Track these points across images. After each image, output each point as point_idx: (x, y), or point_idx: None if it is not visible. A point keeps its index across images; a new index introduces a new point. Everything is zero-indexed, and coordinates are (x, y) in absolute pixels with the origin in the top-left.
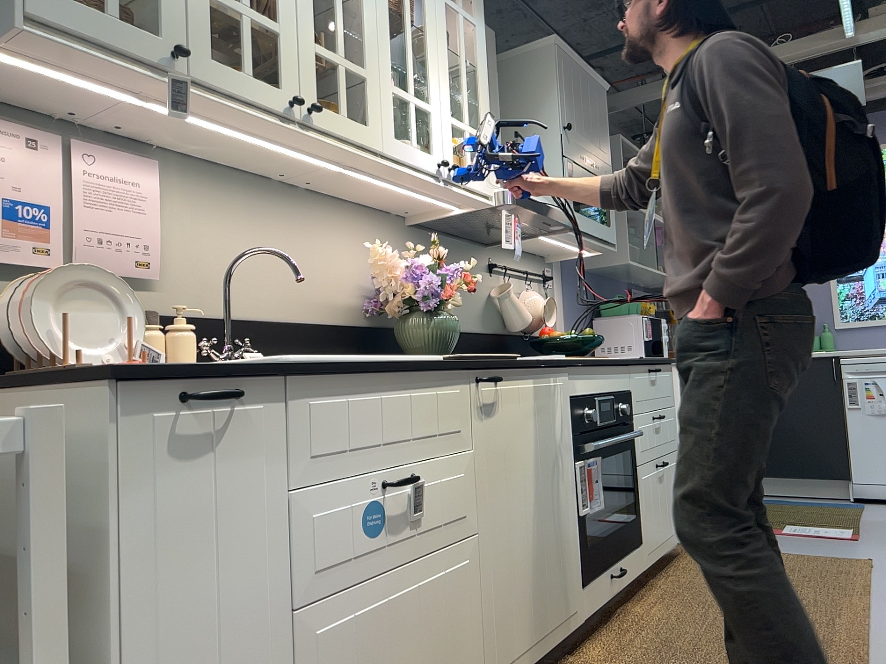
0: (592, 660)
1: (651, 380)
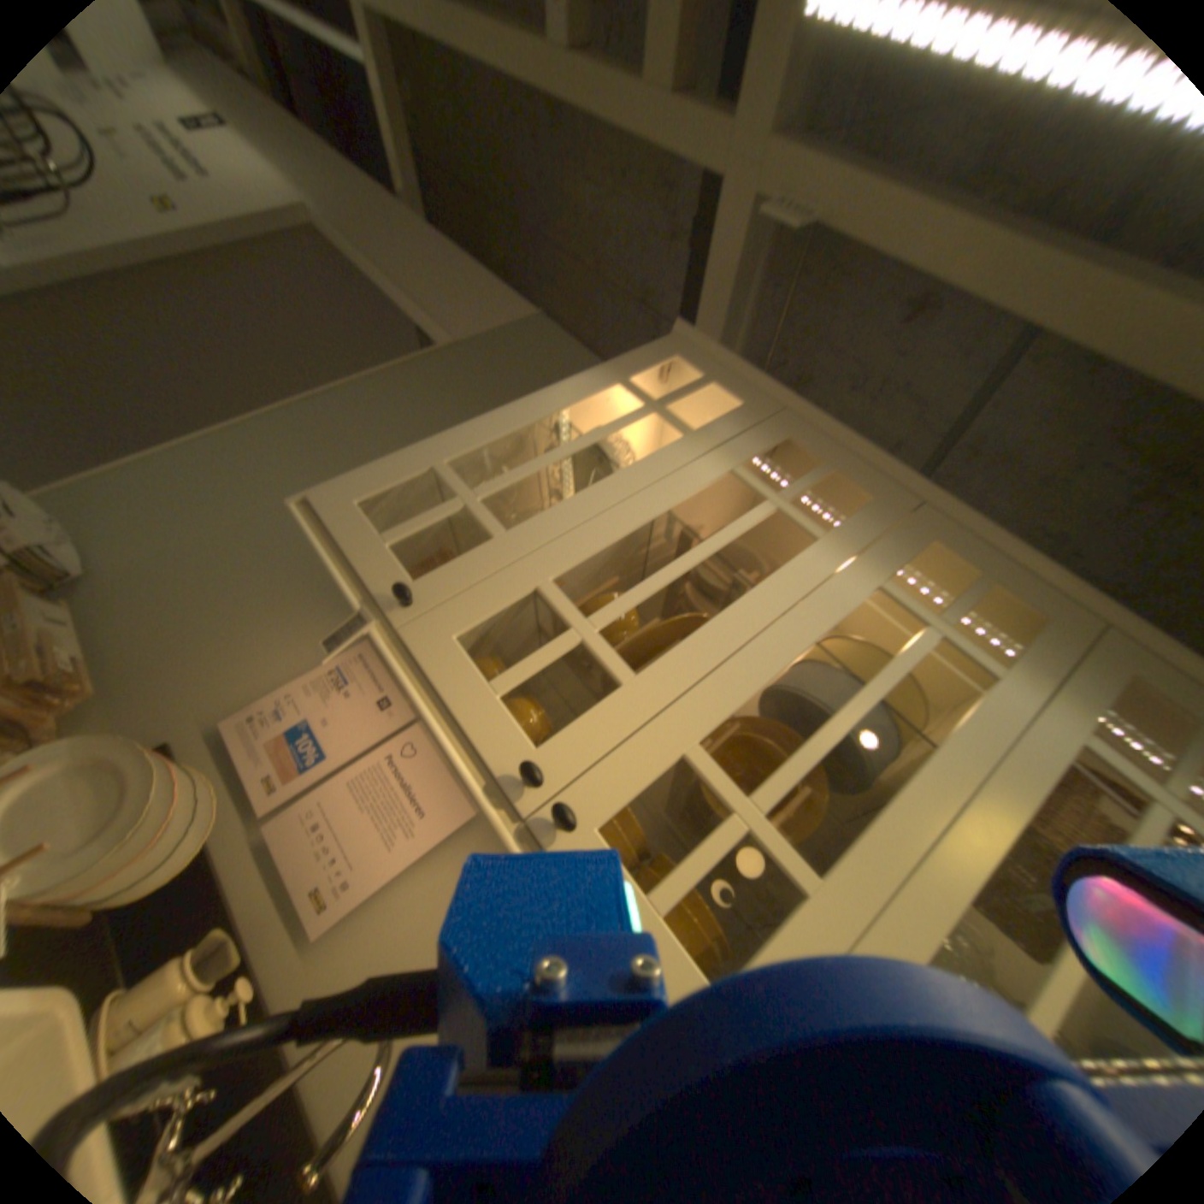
0: None
1: None
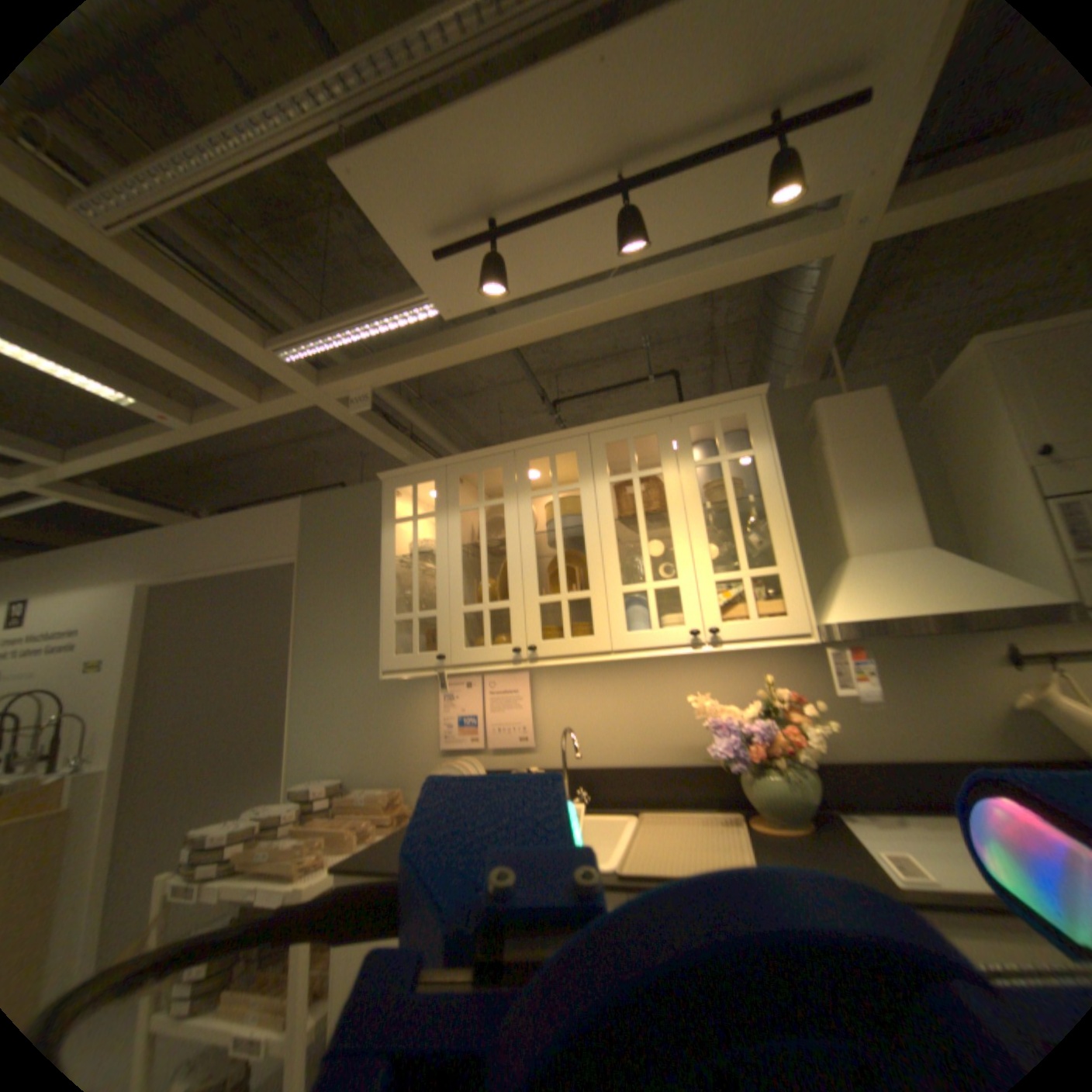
0: None
1: None
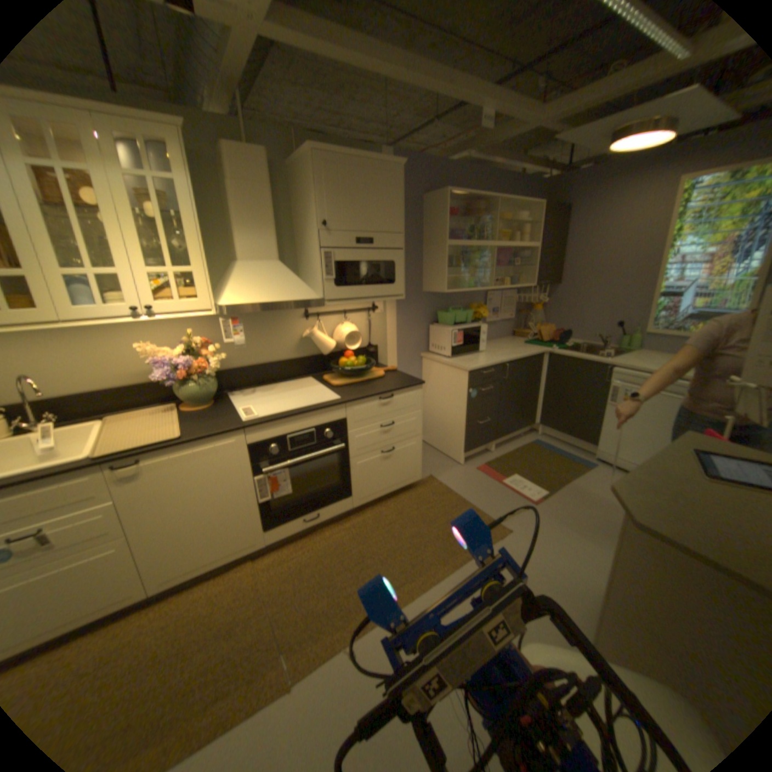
0: (257, 570)
1: (380, 406)
